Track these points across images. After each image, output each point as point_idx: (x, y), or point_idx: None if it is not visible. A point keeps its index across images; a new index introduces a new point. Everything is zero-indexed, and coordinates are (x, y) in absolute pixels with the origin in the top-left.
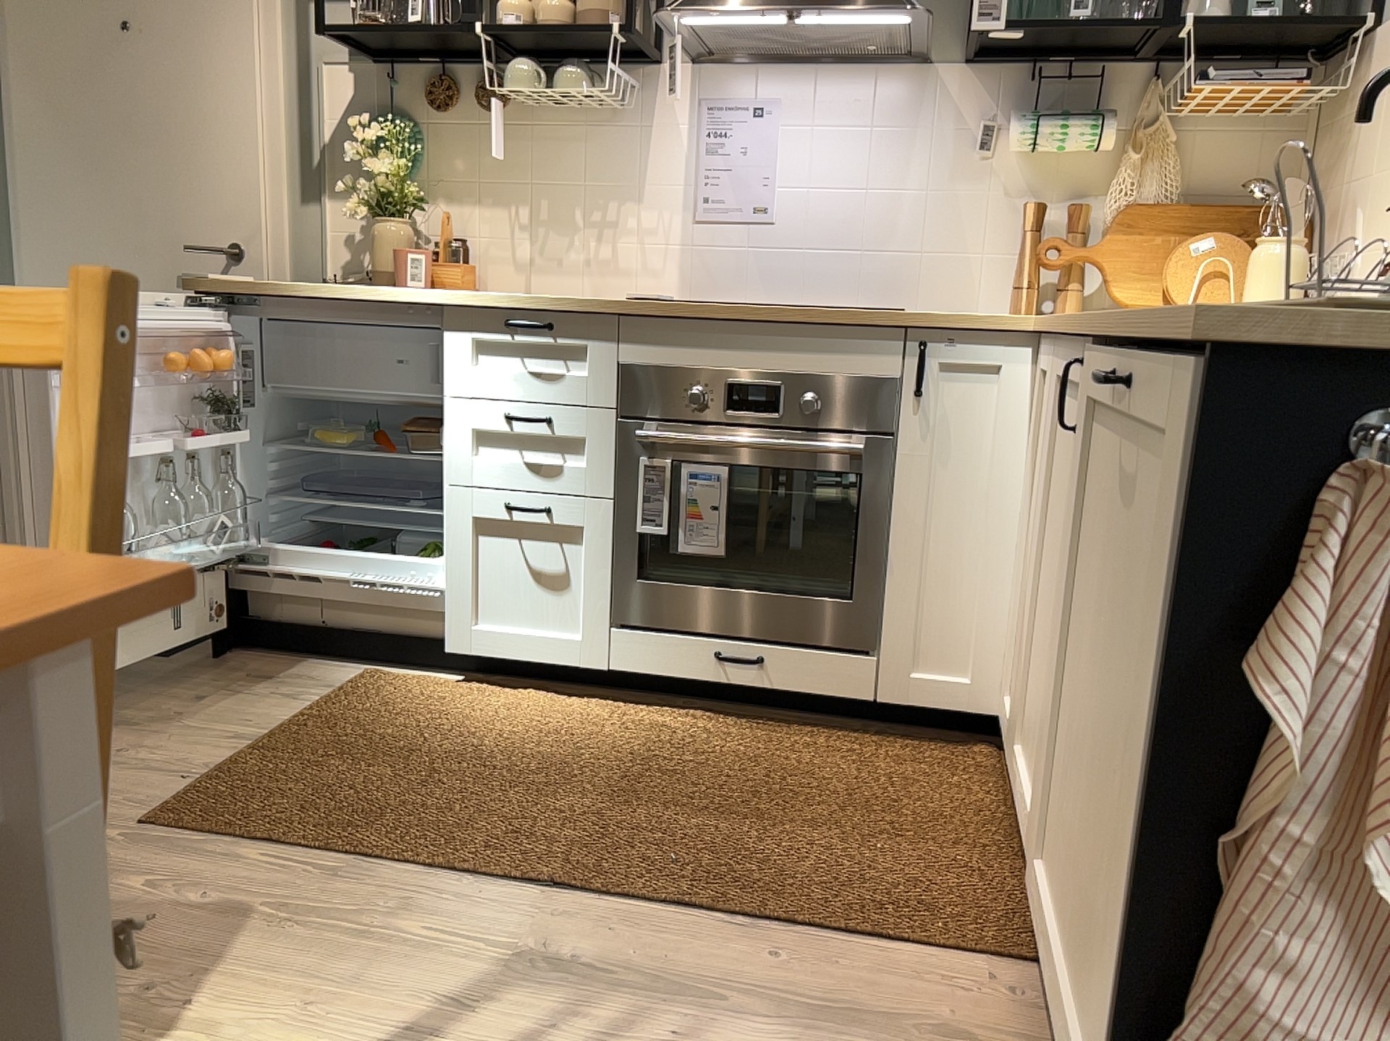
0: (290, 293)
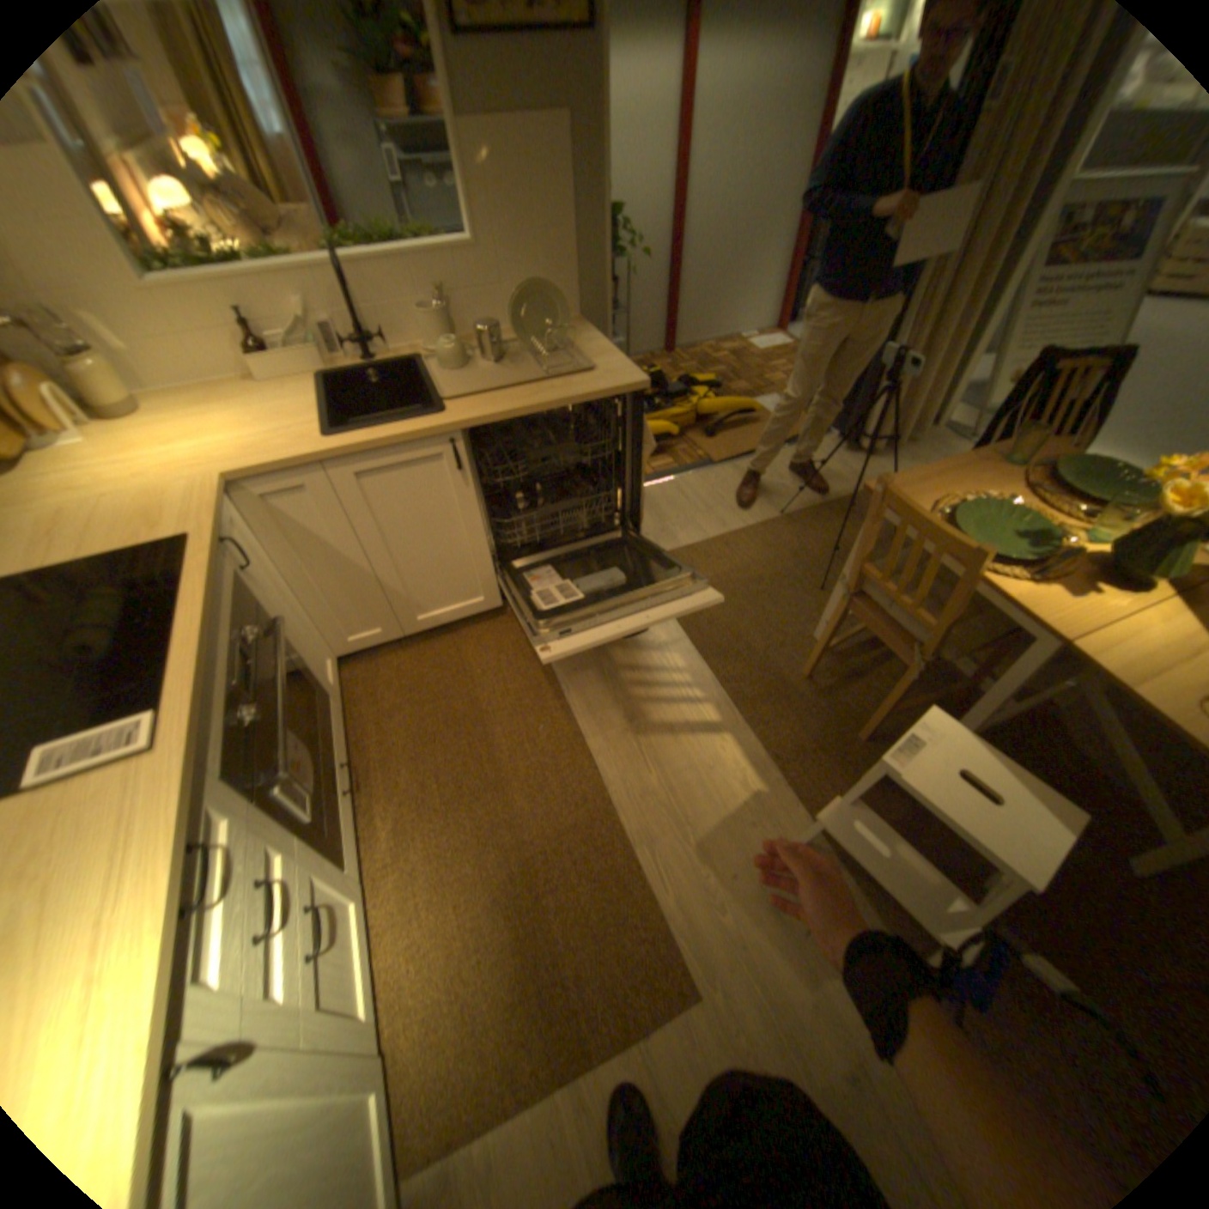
0: None
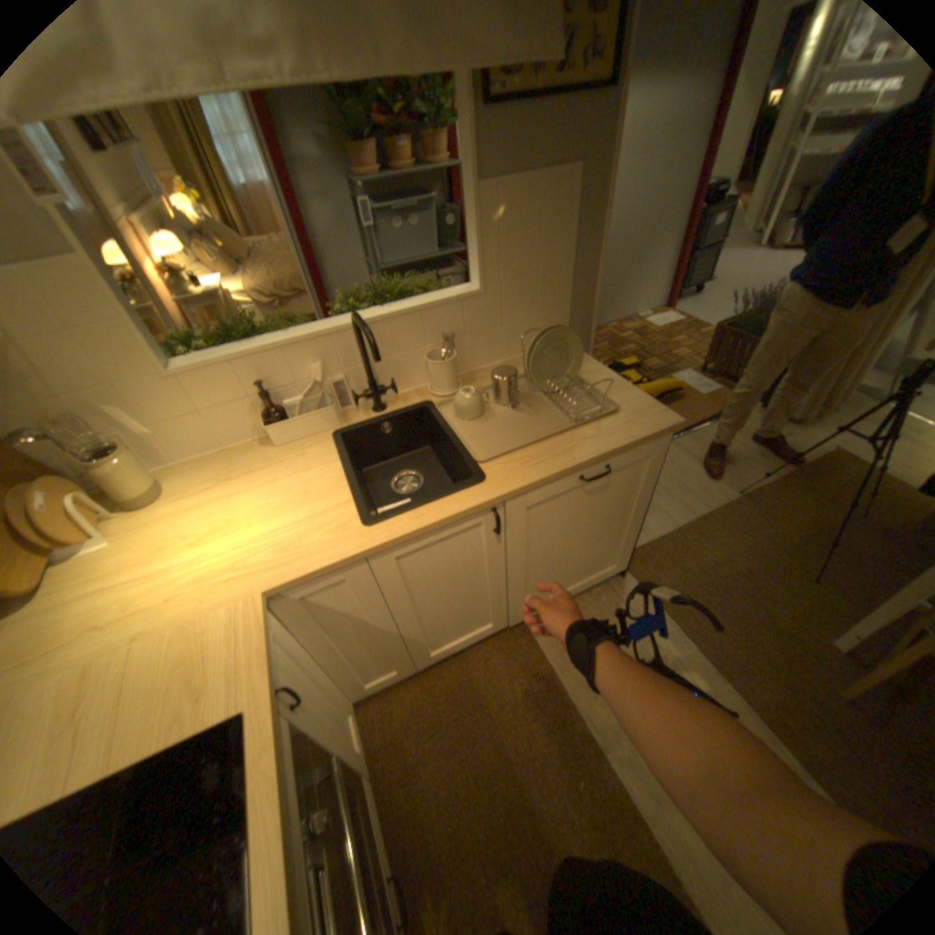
0: None
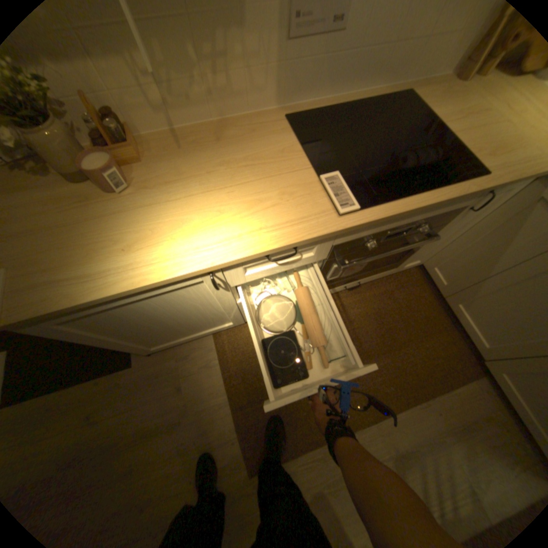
0: (91, 303)
